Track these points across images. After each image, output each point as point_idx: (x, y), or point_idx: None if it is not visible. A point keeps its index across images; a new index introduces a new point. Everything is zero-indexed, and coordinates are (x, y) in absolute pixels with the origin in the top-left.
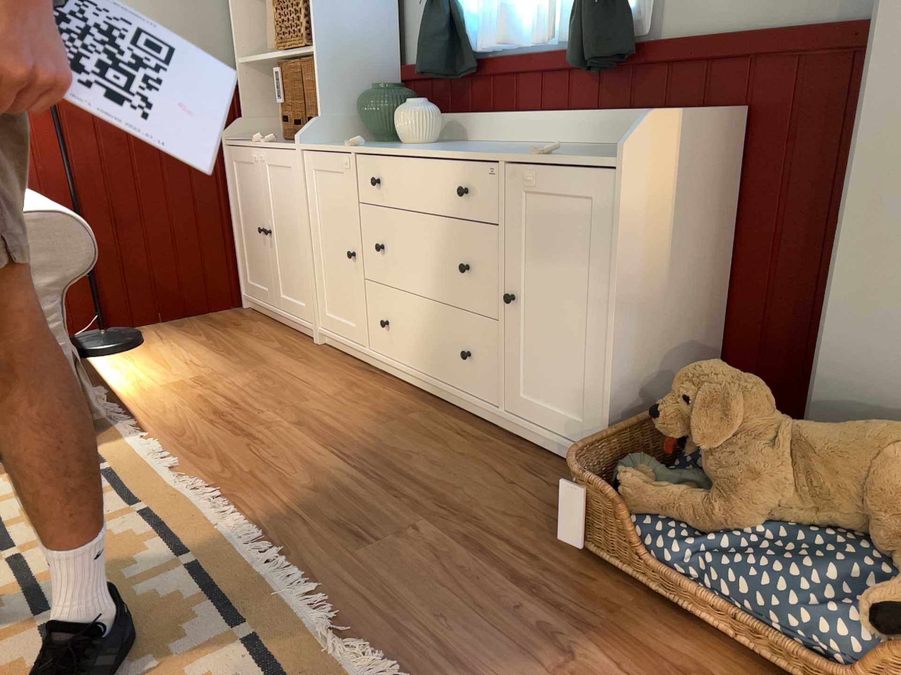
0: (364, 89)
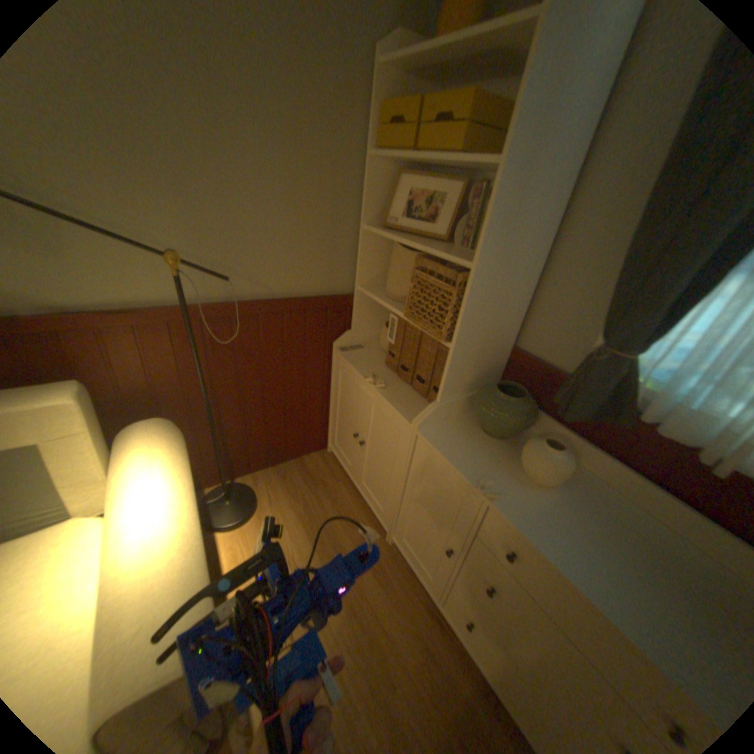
0: (482, 371)
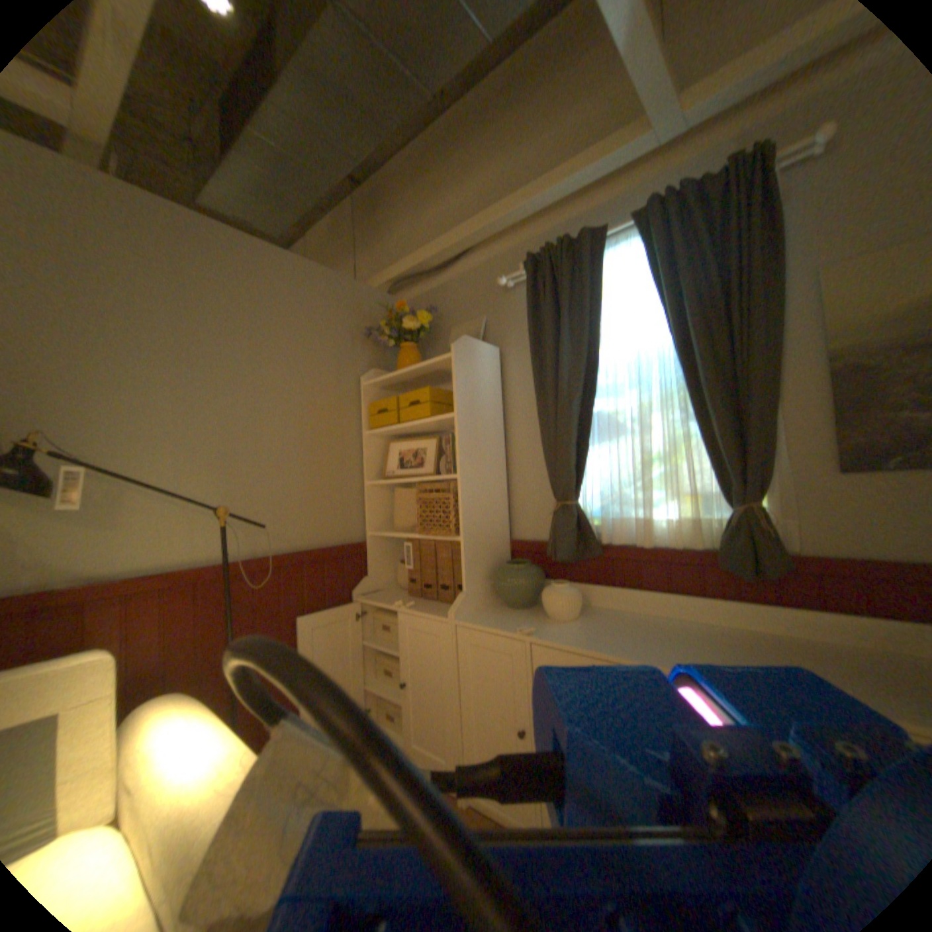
0: (492, 560)
